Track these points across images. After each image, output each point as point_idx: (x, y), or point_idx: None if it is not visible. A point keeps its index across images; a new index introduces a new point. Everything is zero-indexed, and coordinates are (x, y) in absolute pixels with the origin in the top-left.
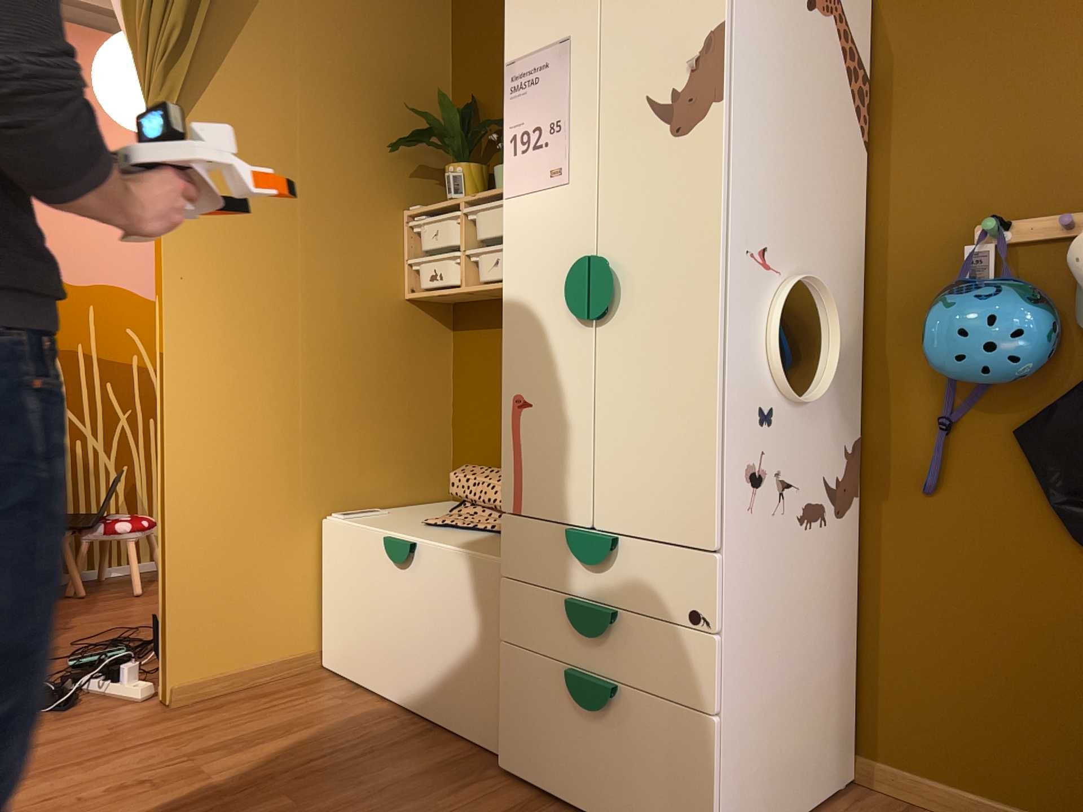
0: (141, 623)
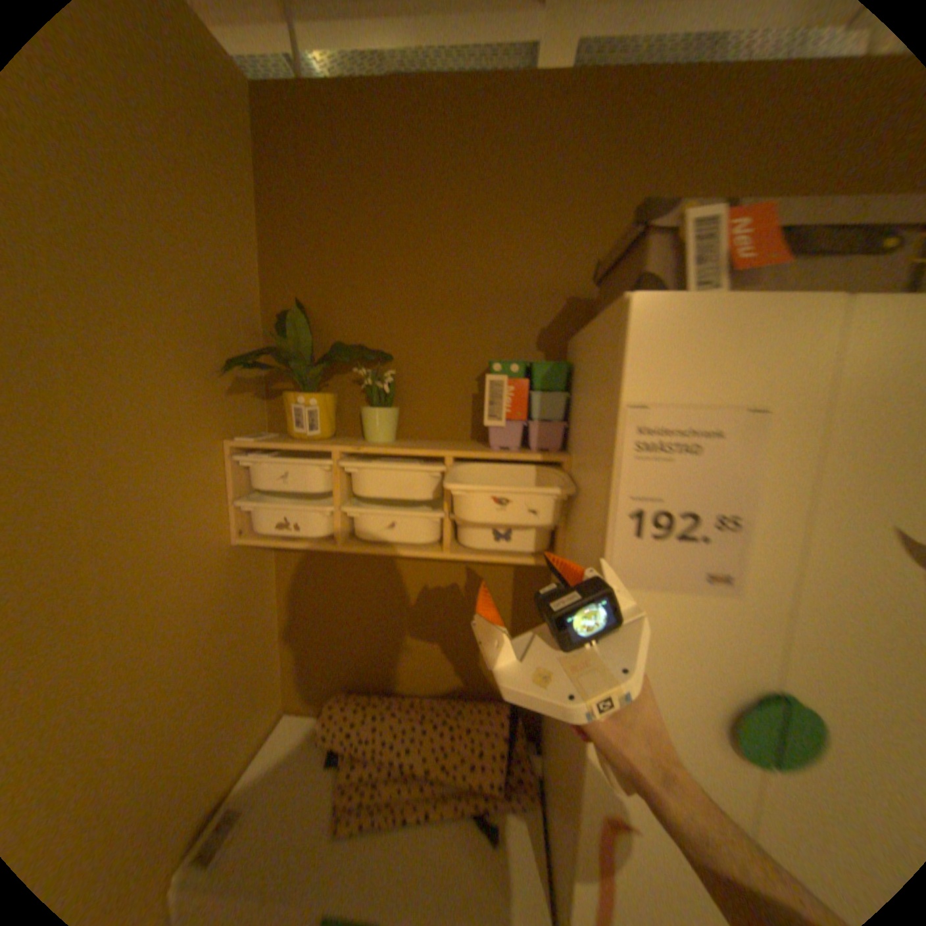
0: None
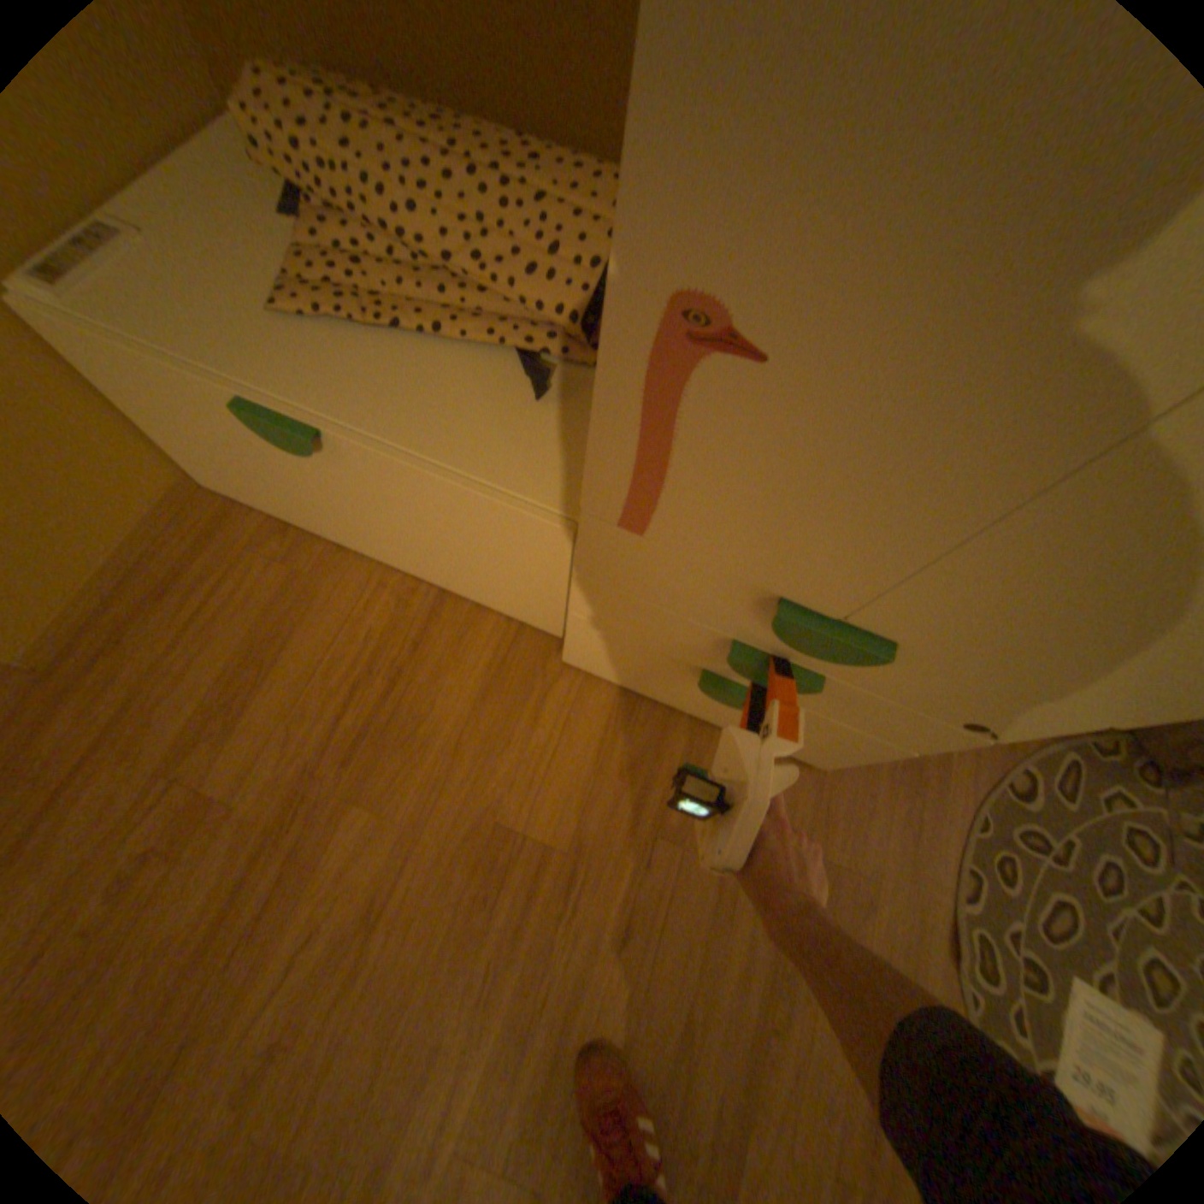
0: None
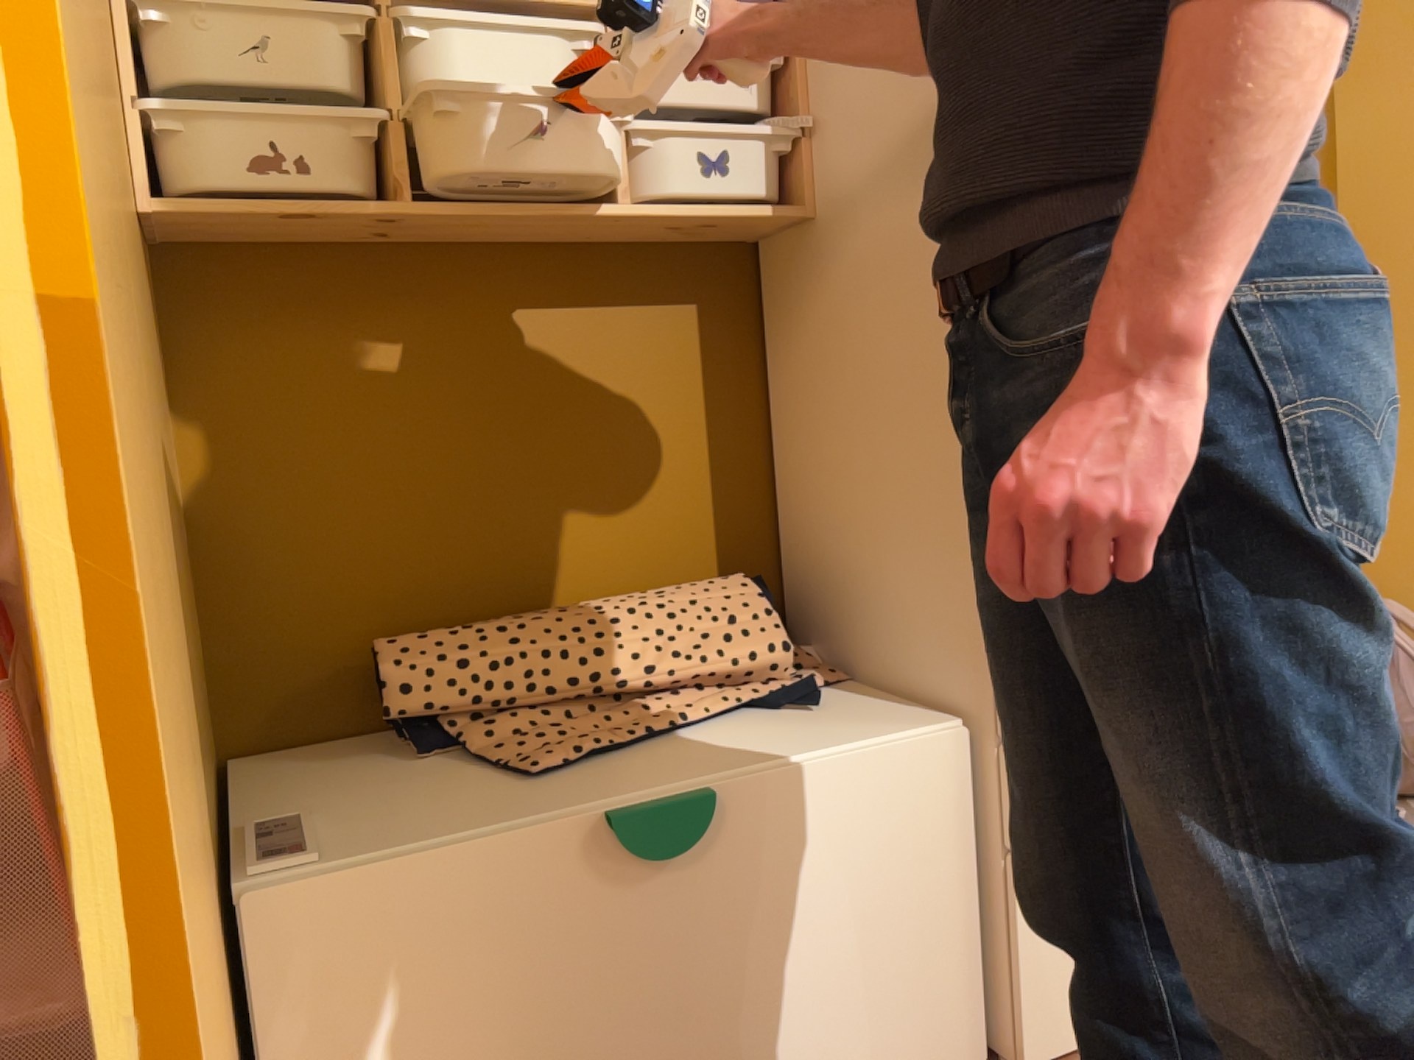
0: None
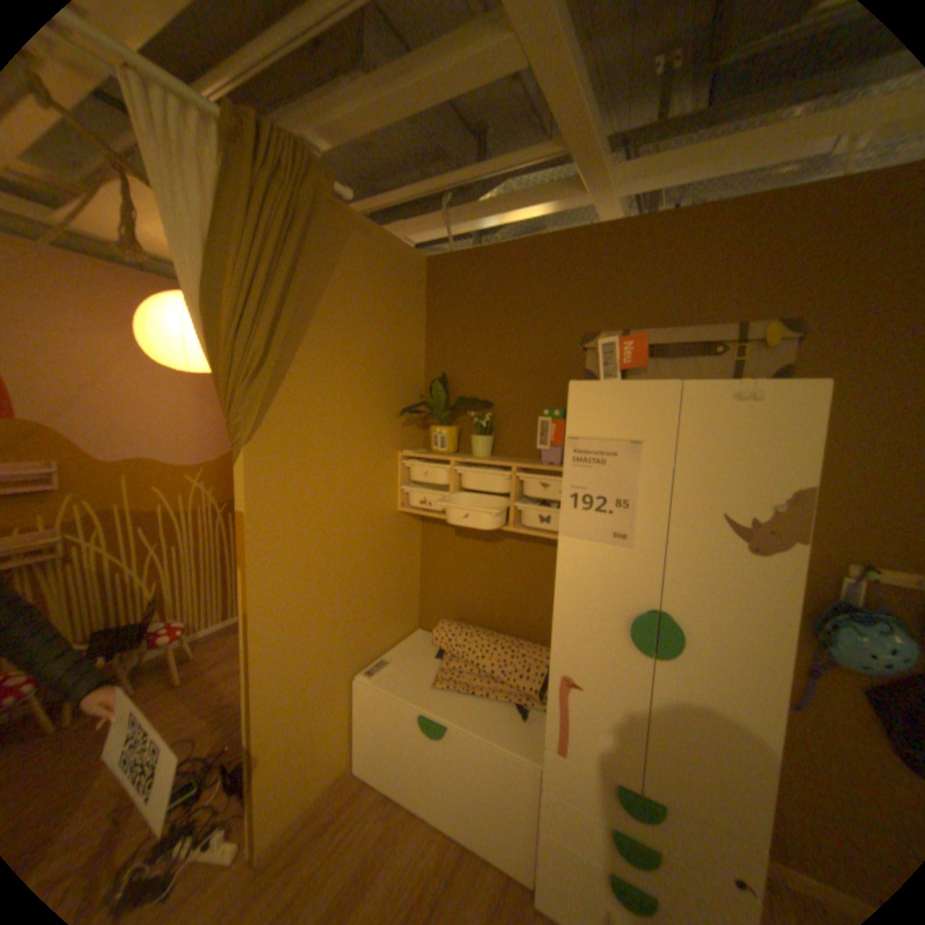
0: (192, 731)
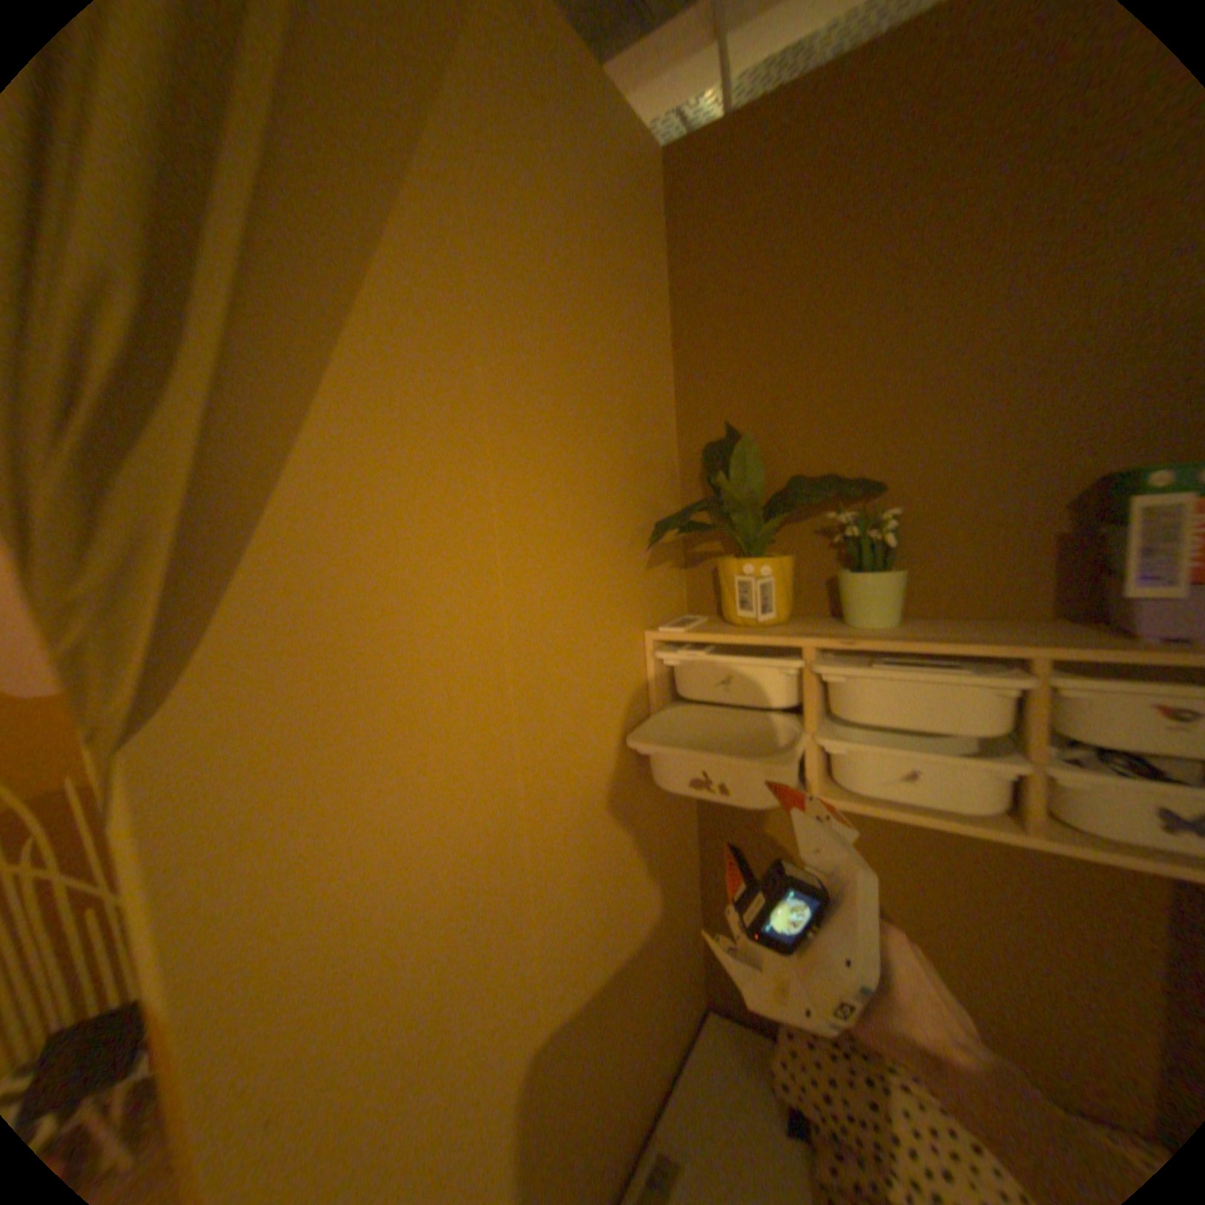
0: None
